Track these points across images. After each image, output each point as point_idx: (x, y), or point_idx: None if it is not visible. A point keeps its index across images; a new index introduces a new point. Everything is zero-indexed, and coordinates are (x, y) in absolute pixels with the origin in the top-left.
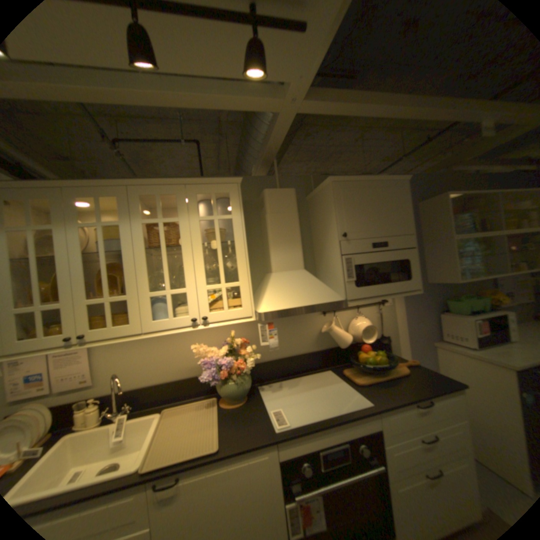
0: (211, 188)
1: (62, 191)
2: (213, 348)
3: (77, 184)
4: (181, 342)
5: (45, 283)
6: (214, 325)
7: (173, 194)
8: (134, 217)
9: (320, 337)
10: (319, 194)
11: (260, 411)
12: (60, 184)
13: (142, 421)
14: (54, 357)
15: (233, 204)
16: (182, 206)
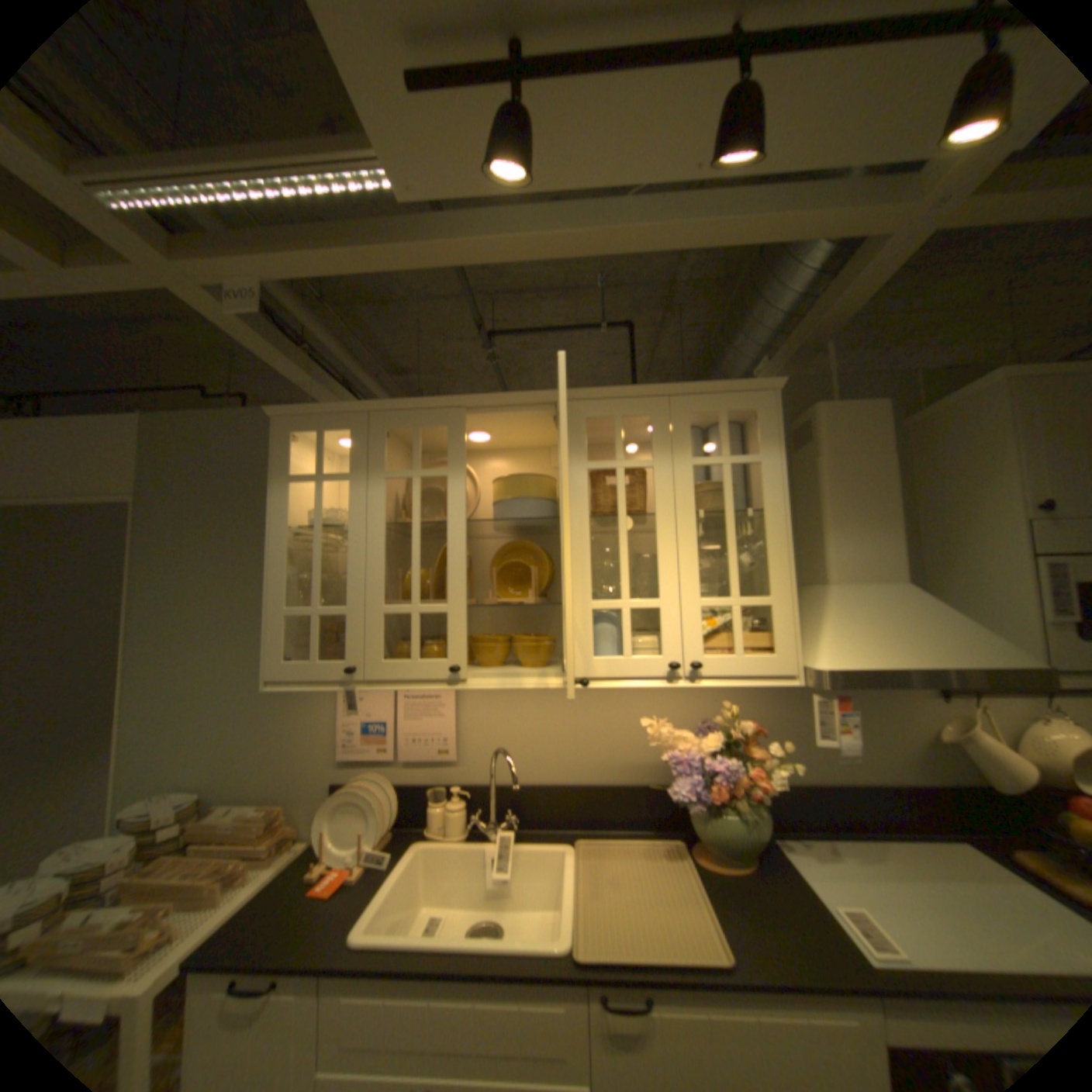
0: (720, 401)
1: (465, 414)
2: (682, 733)
3: (488, 401)
4: (612, 711)
5: (420, 569)
6: (711, 684)
7: (645, 415)
8: (574, 458)
9: (935, 755)
10: (955, 412)
11: (803, 900)
12: (465, 402)
13: (541, 855)
14: (404, 700)
15: (764, 432)
16: (660, 438)
